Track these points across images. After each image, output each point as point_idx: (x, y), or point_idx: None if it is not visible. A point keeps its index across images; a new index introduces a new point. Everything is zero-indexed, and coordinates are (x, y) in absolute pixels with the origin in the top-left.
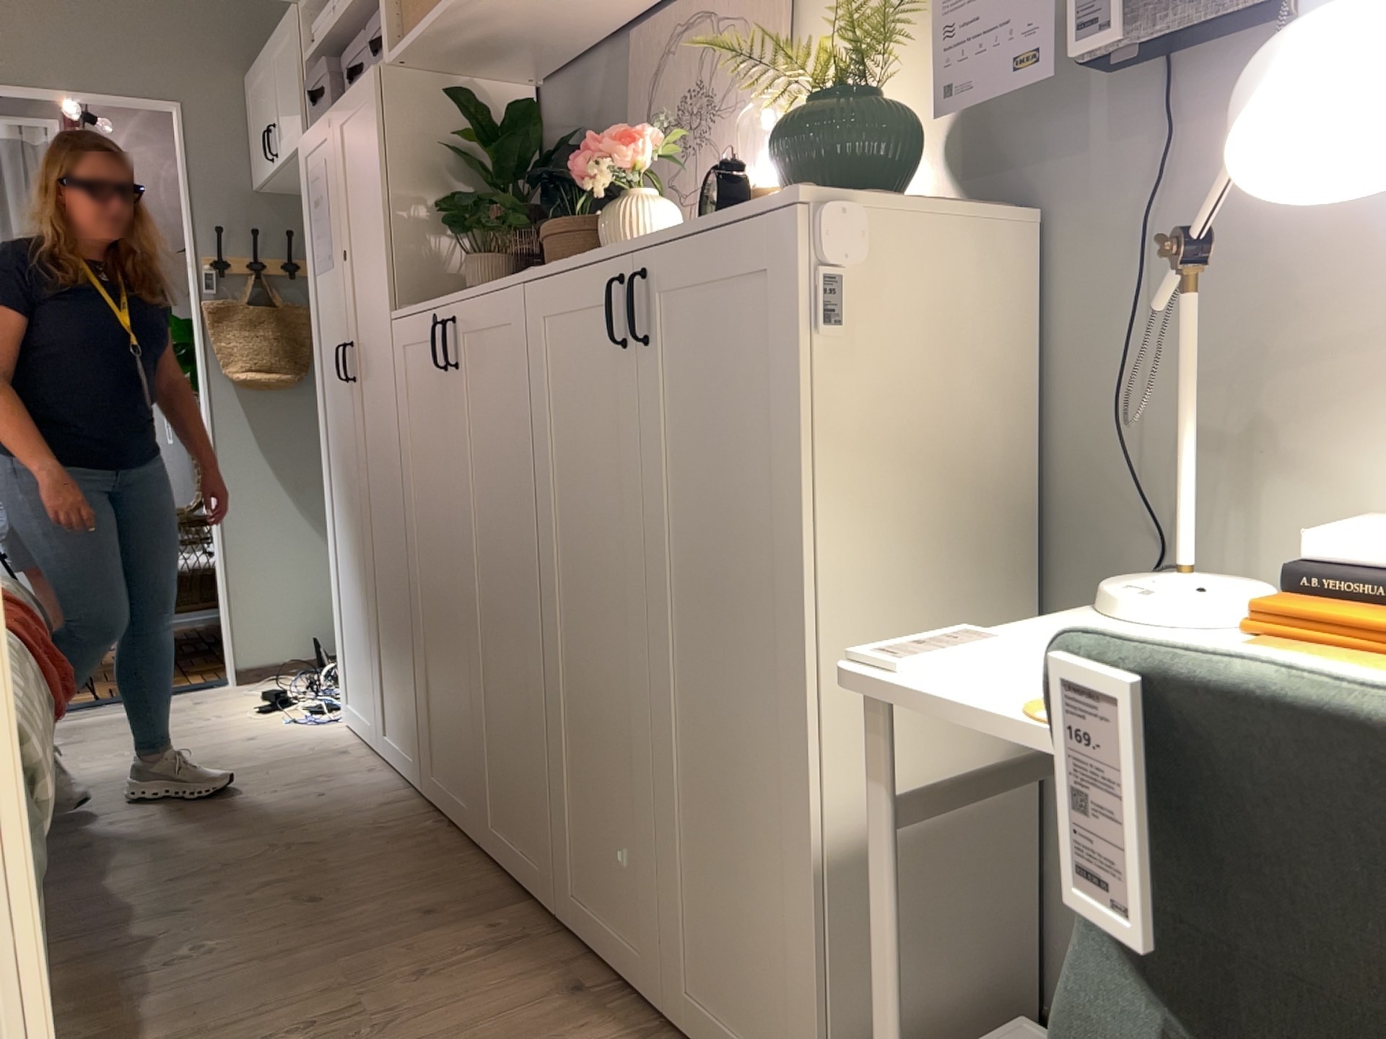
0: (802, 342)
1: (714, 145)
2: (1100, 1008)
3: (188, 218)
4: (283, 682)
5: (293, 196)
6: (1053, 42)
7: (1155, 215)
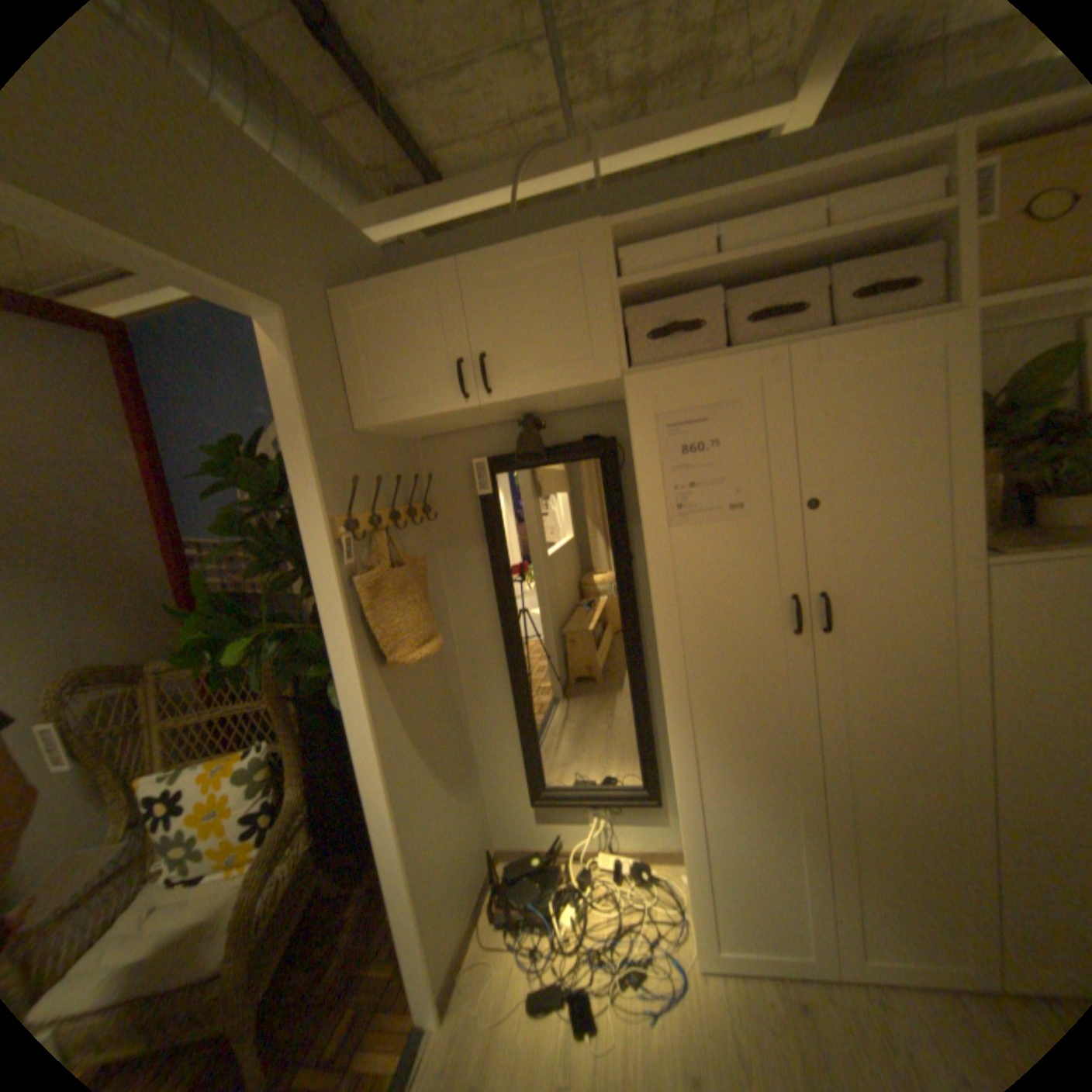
0: None
1: None
2: None
3: (314, 469)
4: (481, 976)
5: (382, 438)
6: None
7: None
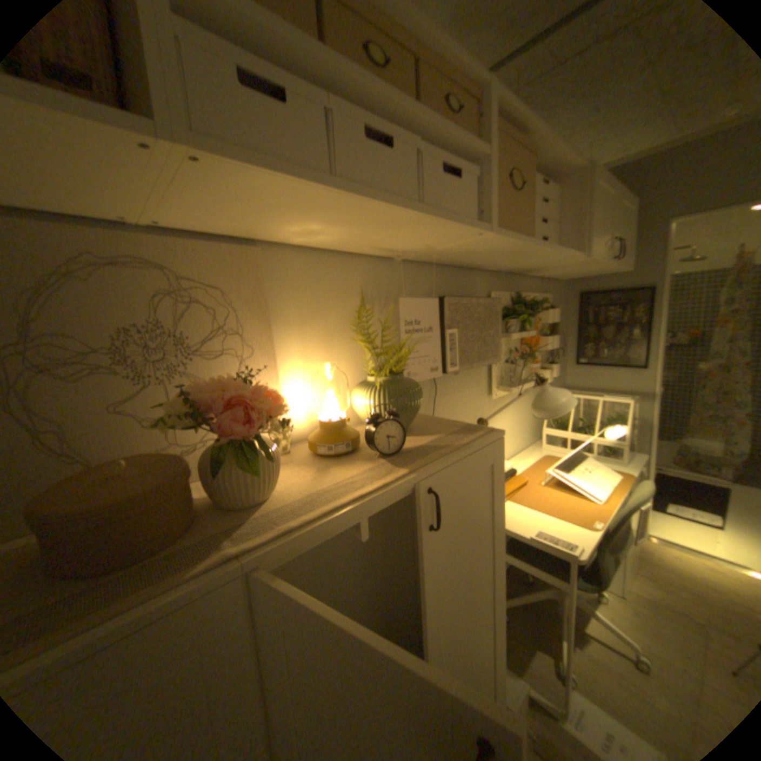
0: (503, 482)
1: (195, 375)
2: (607, 565)
3: None
4: None
5: None
6: (438, 363)
7: (433, 409)
